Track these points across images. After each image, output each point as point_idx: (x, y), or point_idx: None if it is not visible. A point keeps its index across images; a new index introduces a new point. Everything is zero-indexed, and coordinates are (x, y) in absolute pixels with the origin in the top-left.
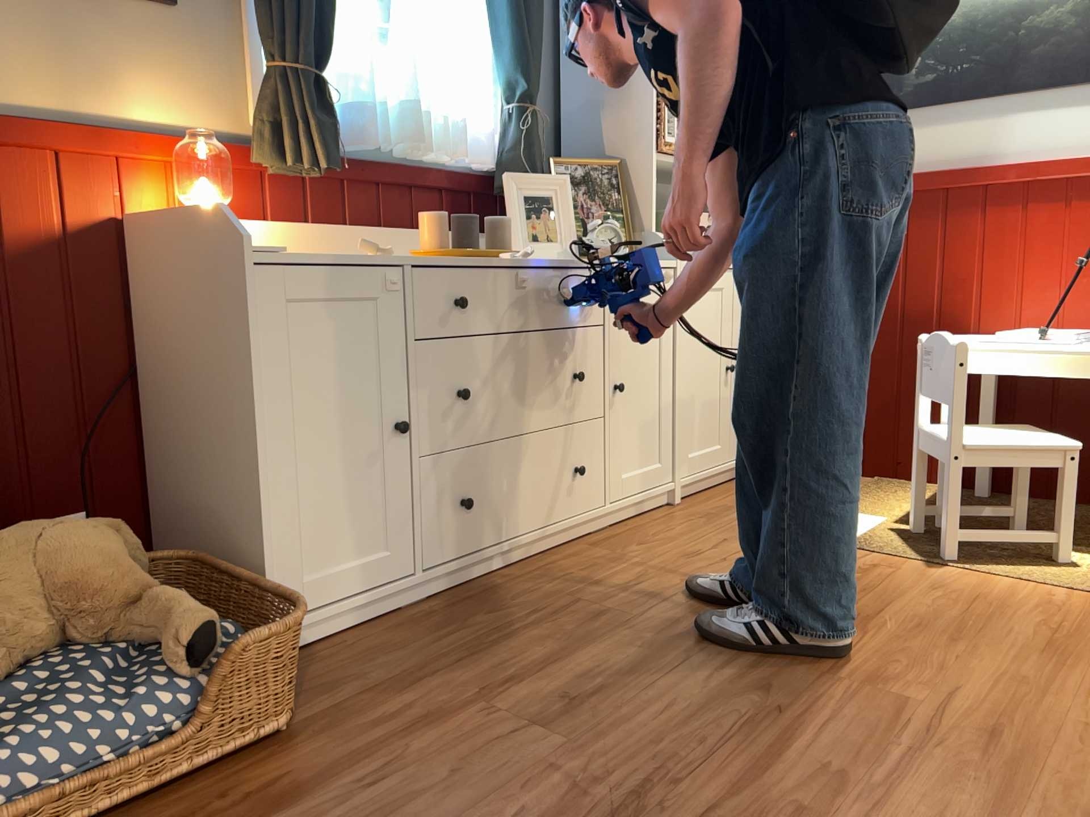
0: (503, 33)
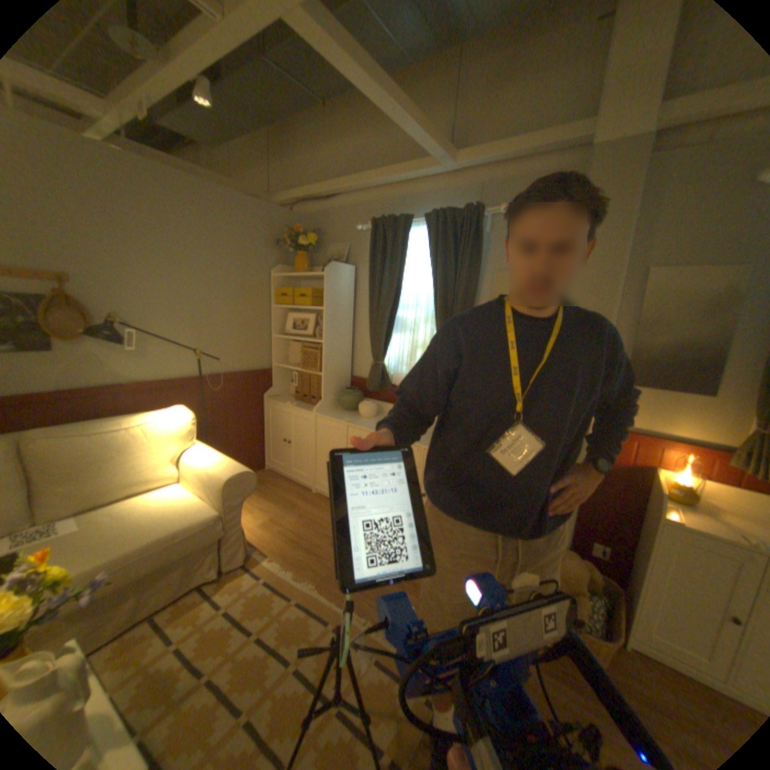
0: None
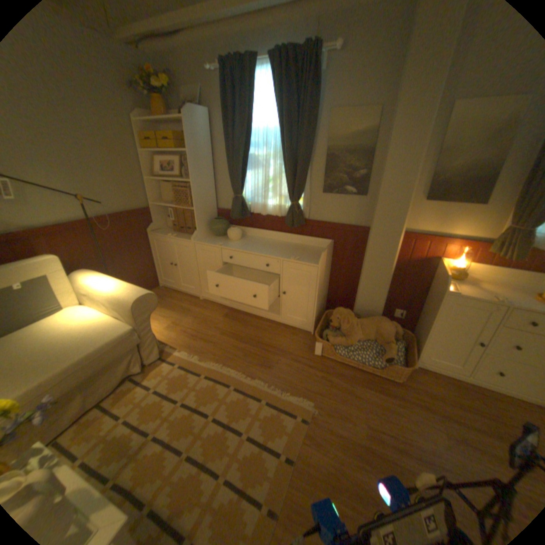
0: None
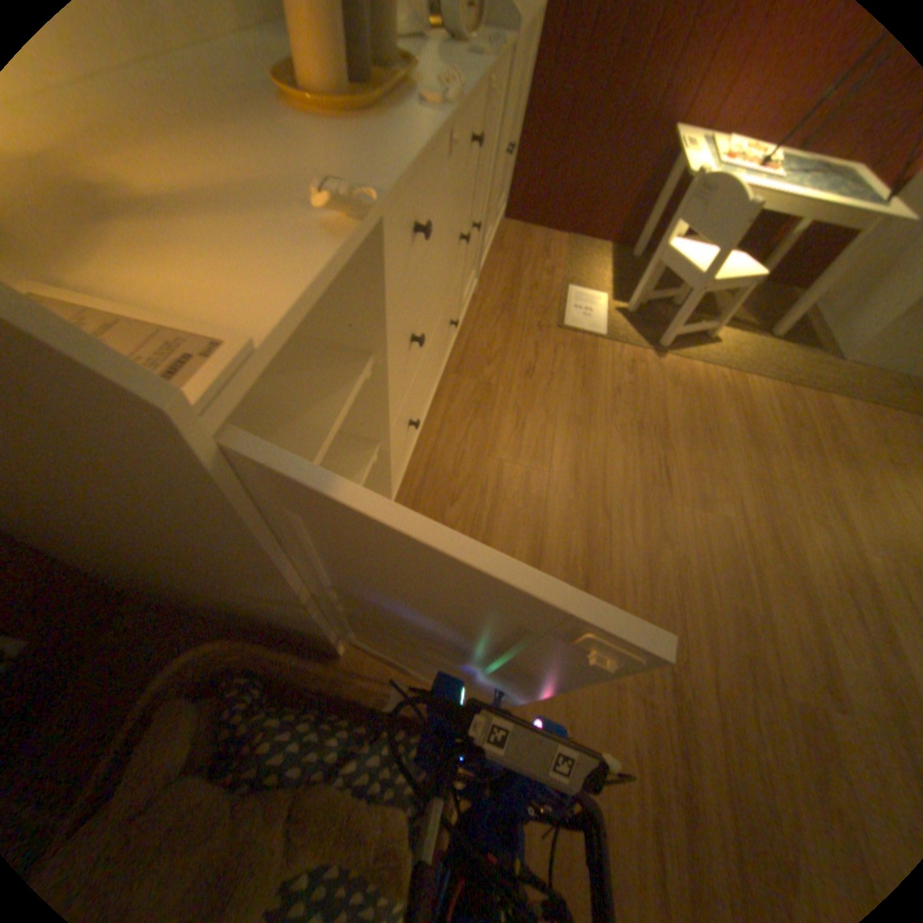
0: None
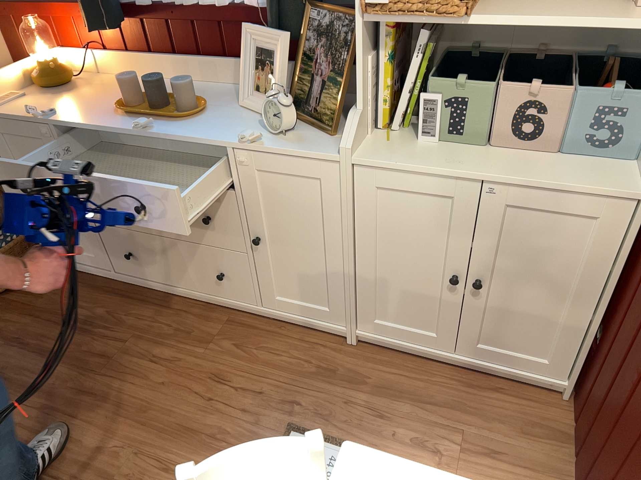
0: None
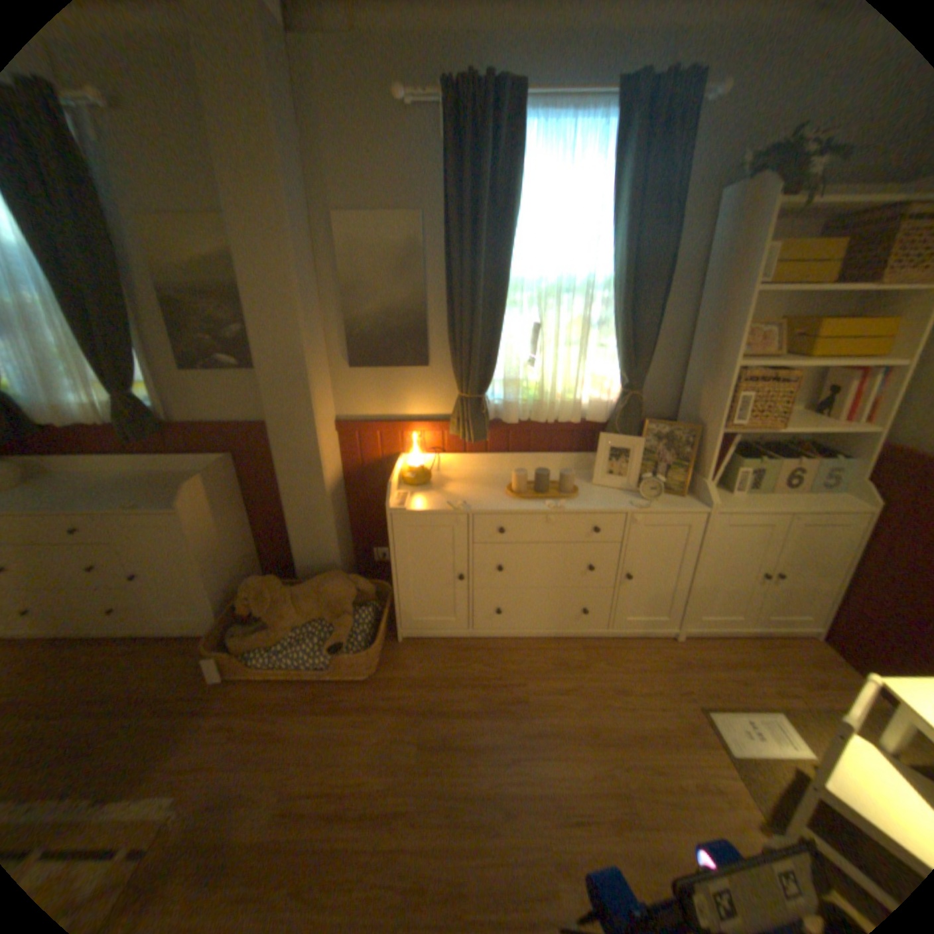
0: (619, 347)
